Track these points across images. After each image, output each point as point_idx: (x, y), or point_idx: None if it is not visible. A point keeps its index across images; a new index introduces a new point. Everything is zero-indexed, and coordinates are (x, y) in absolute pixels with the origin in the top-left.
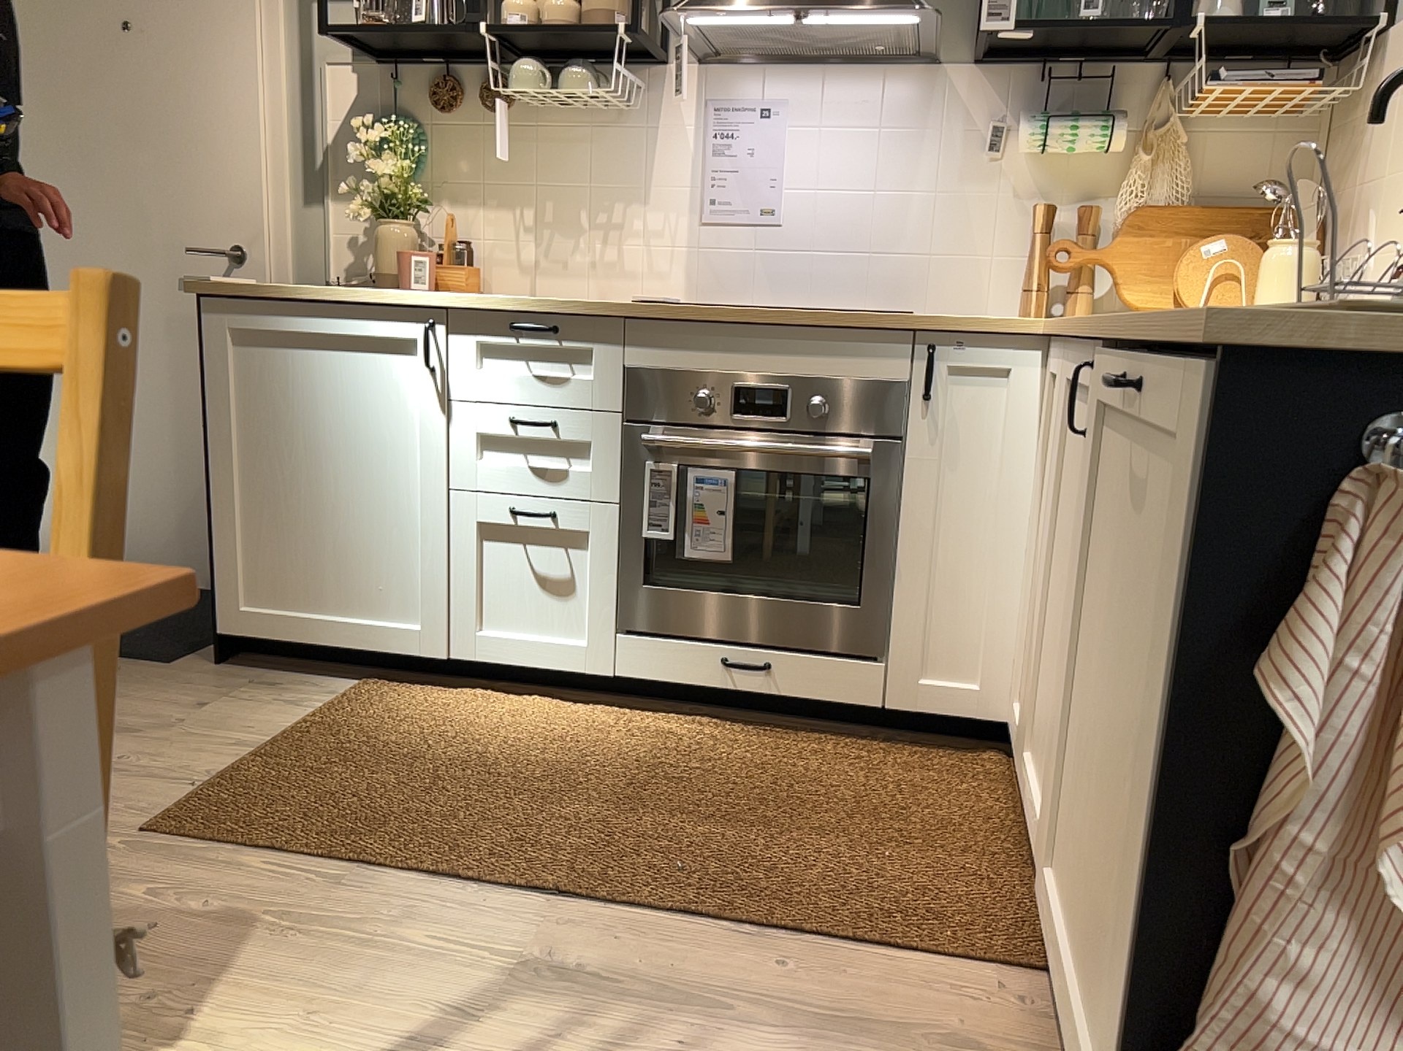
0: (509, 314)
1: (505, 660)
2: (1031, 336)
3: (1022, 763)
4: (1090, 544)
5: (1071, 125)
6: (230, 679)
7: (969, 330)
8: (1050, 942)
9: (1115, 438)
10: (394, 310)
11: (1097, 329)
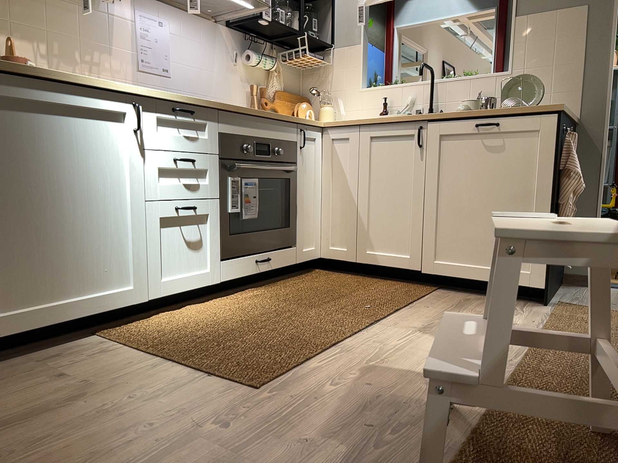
0: (173, 101)
1: (175, 291)
2: (321, 125)
3: (365, 255)
4: (441, 169)
5: (267, 57)
6: (15, 369)
7: (310, 122)
8: (451, 273)
9: (456, 139)
10: (113, 92)
11: (431, 114)
